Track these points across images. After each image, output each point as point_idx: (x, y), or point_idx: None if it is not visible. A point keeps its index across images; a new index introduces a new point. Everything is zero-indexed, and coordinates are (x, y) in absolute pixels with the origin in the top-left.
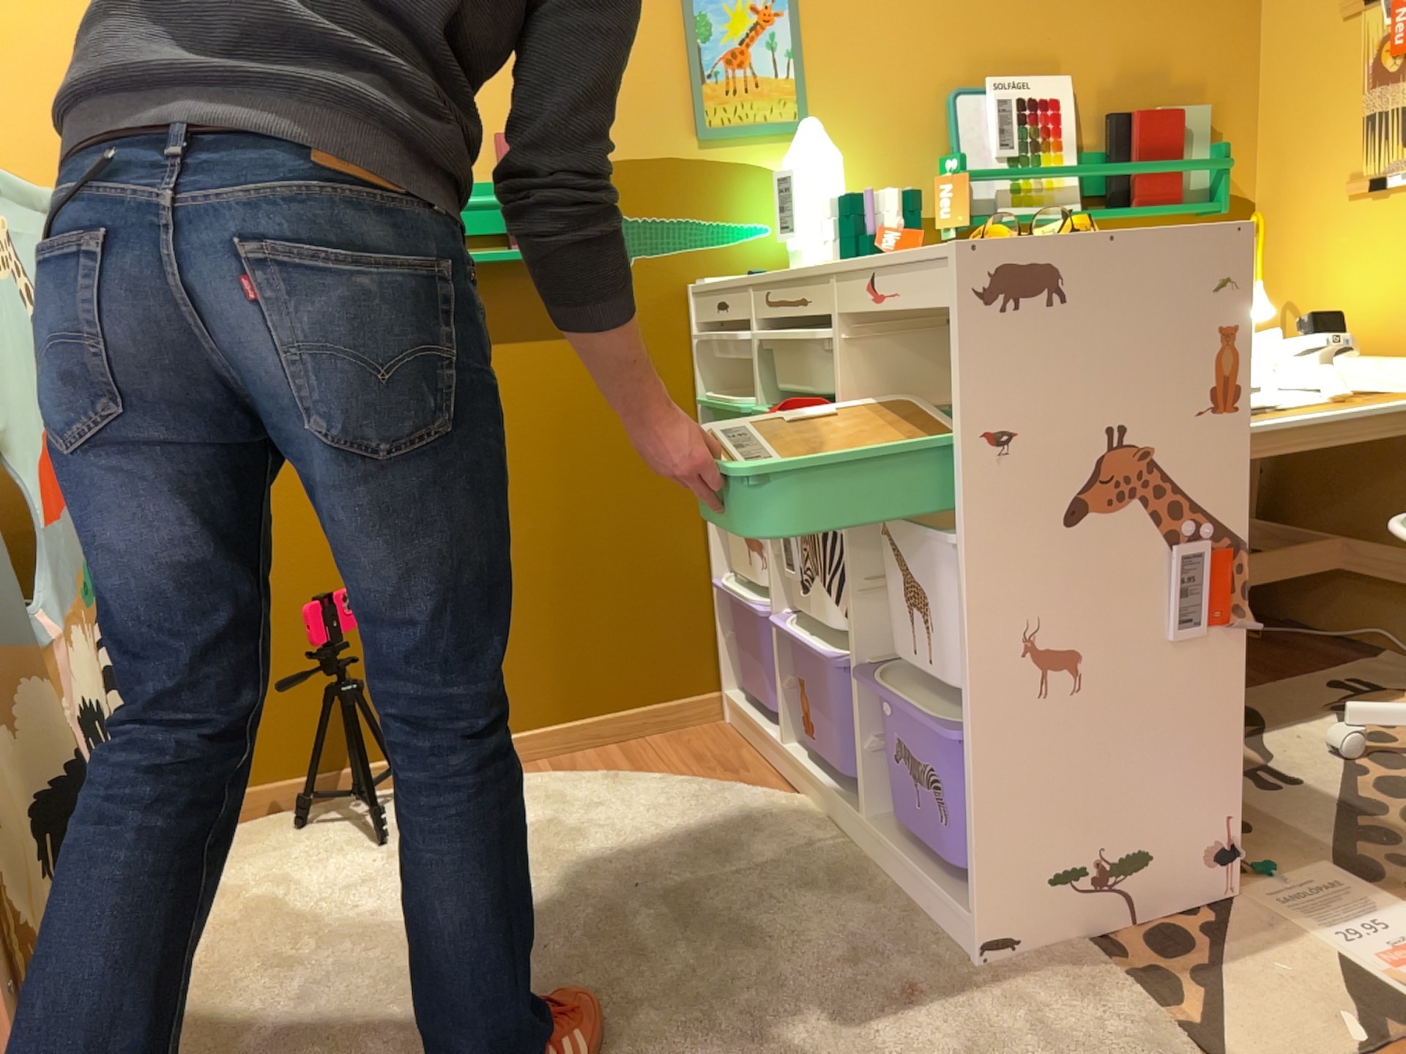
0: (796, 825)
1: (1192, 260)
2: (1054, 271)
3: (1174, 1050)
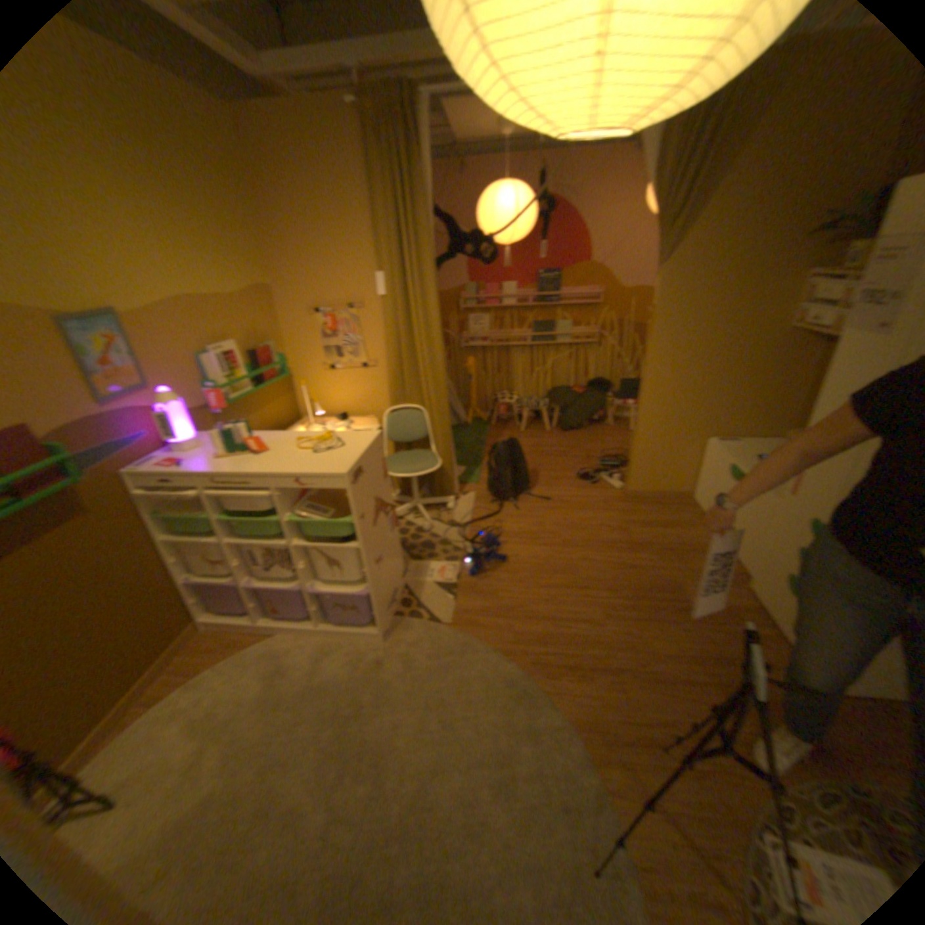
0: (287, 646)
1: (377, 448)
2: (362, 467)
3: (431, 626)
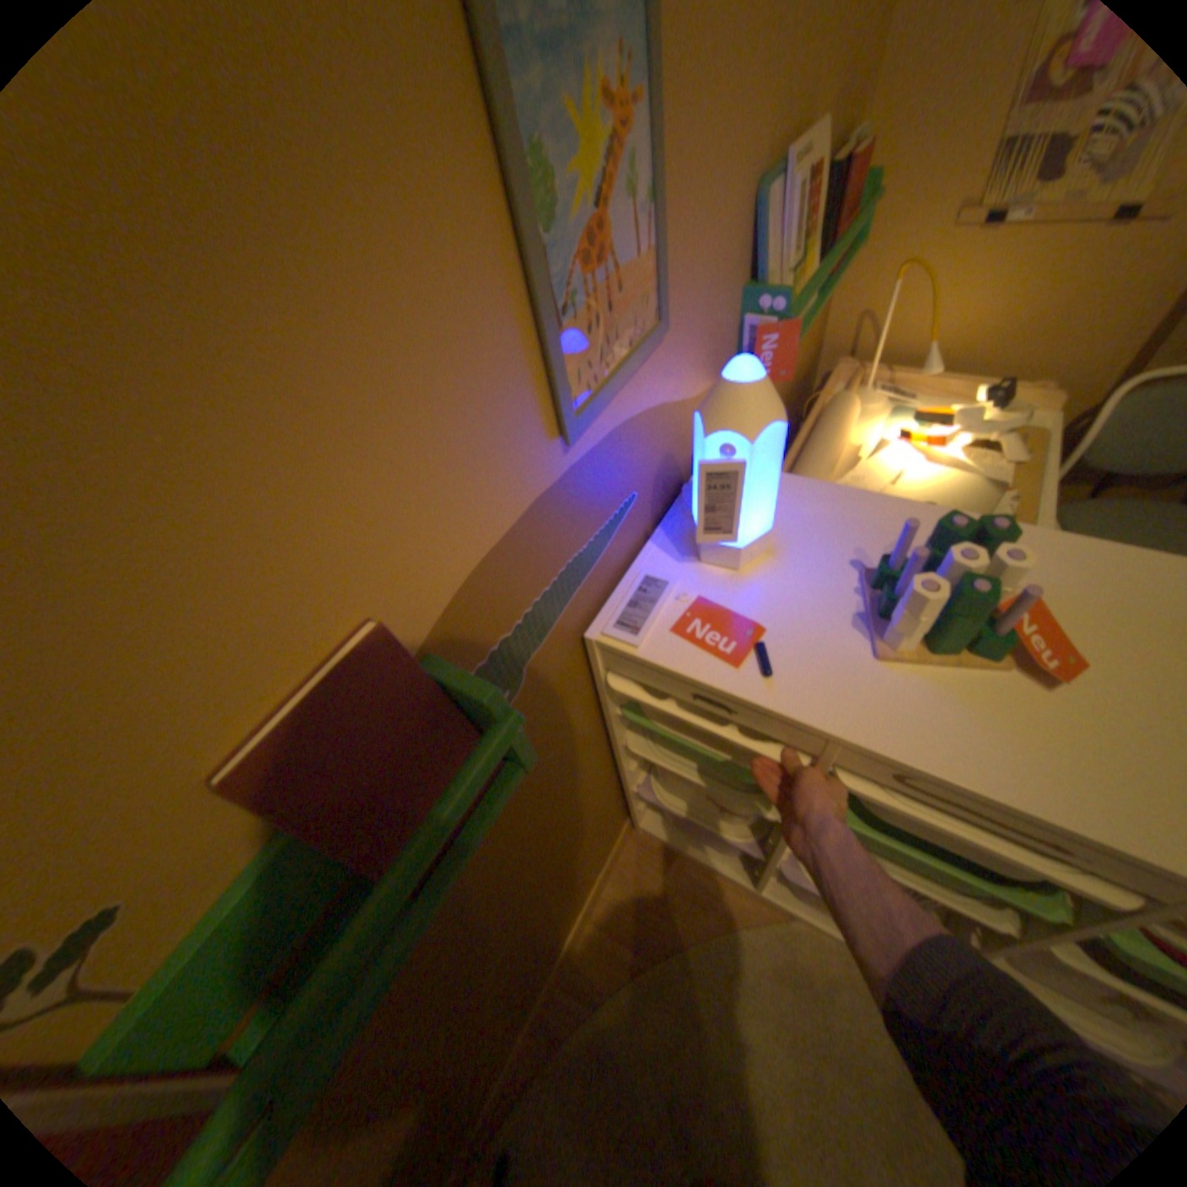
0: (826, 967)
1: None
2: None
3: None
